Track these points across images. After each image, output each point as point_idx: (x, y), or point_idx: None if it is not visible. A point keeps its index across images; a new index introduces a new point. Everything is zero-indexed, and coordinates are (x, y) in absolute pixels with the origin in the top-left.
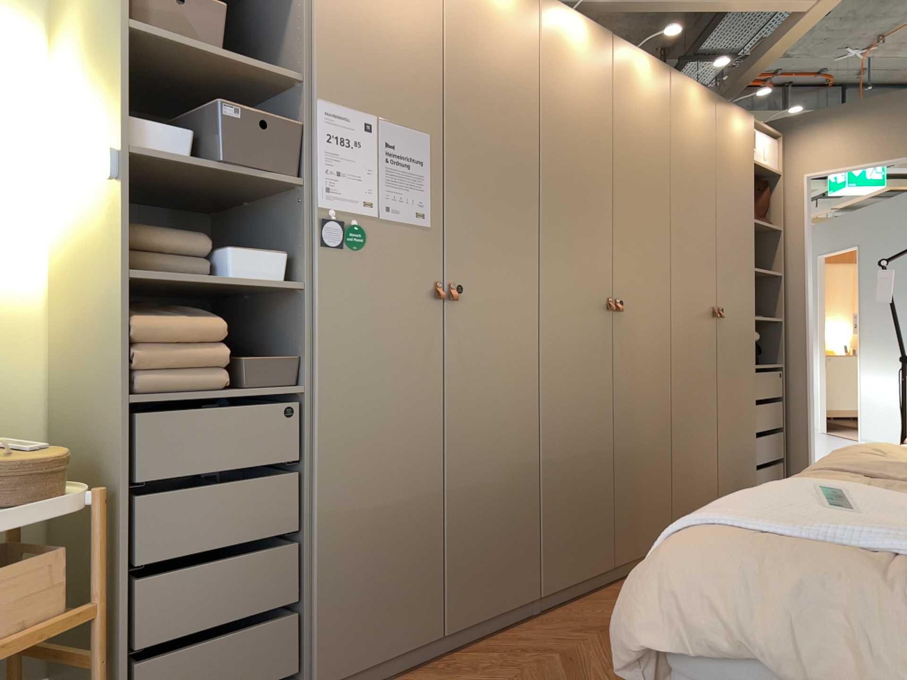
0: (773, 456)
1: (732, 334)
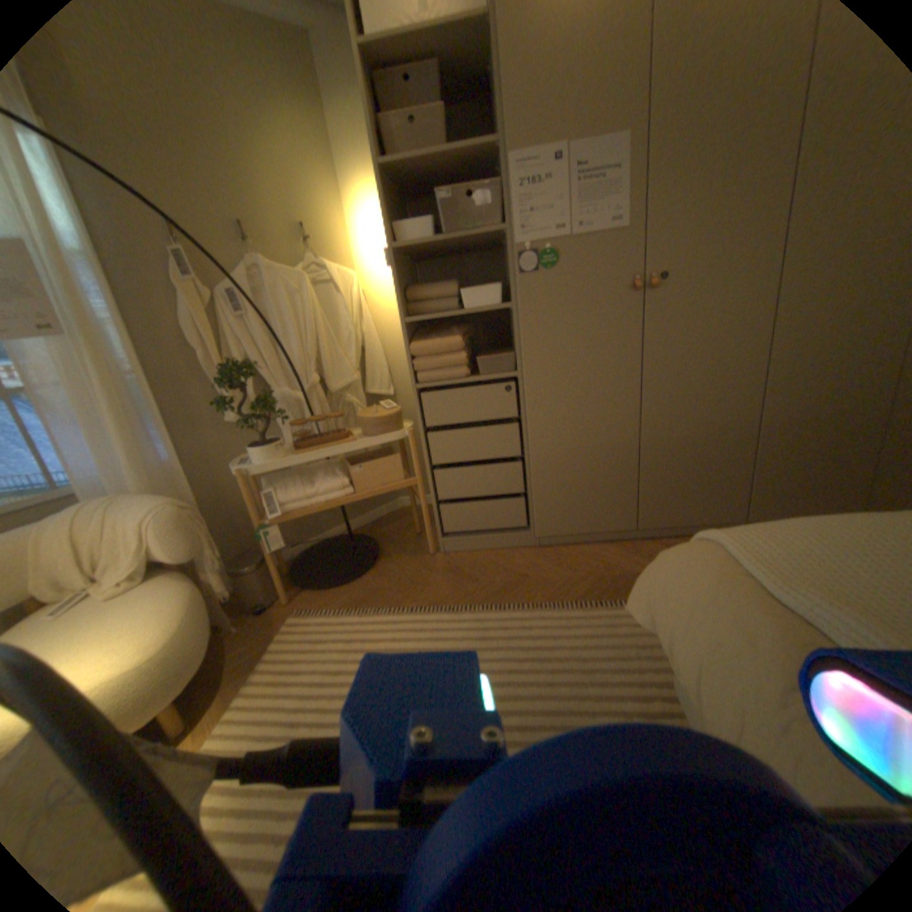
0: None
1: None
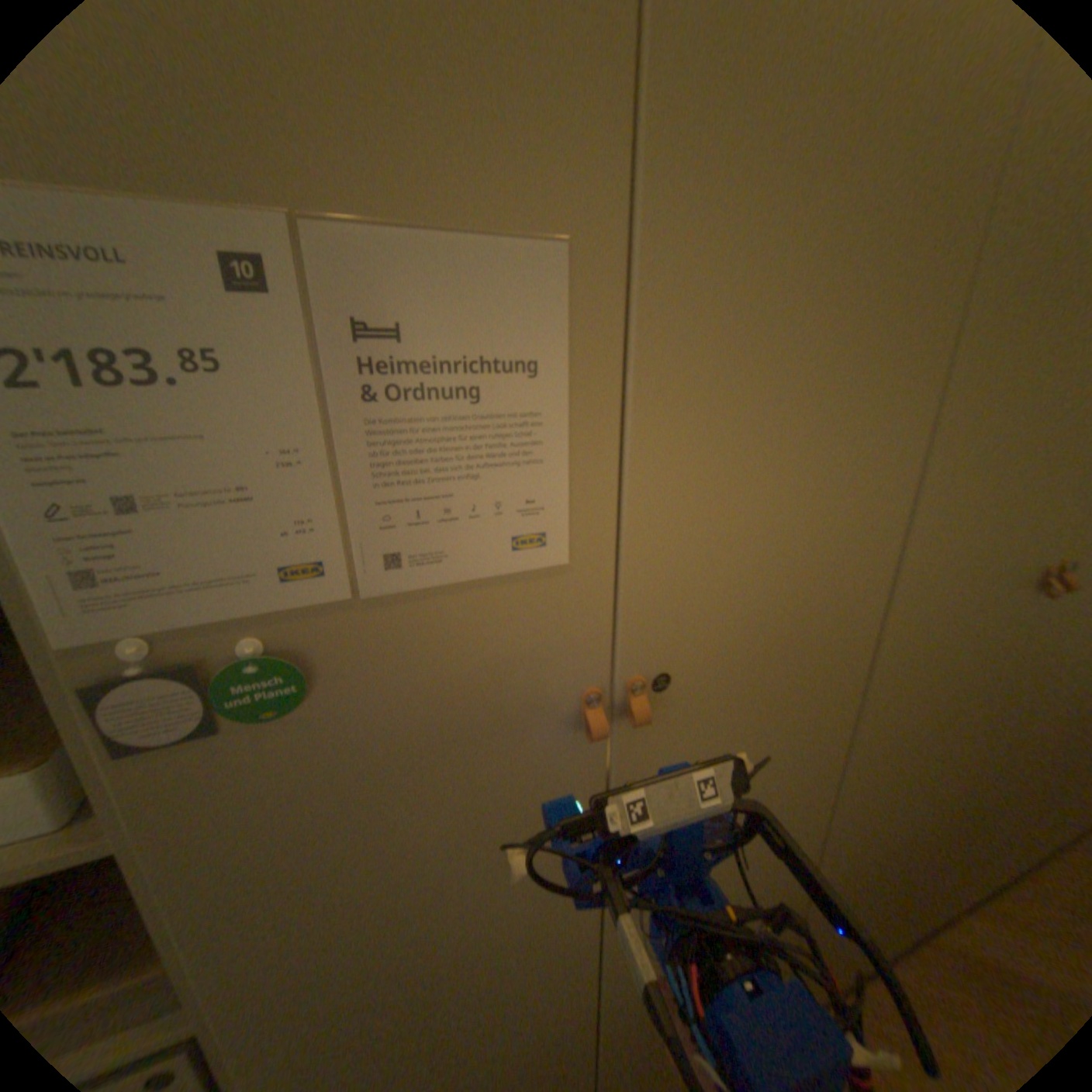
0: None
1: None
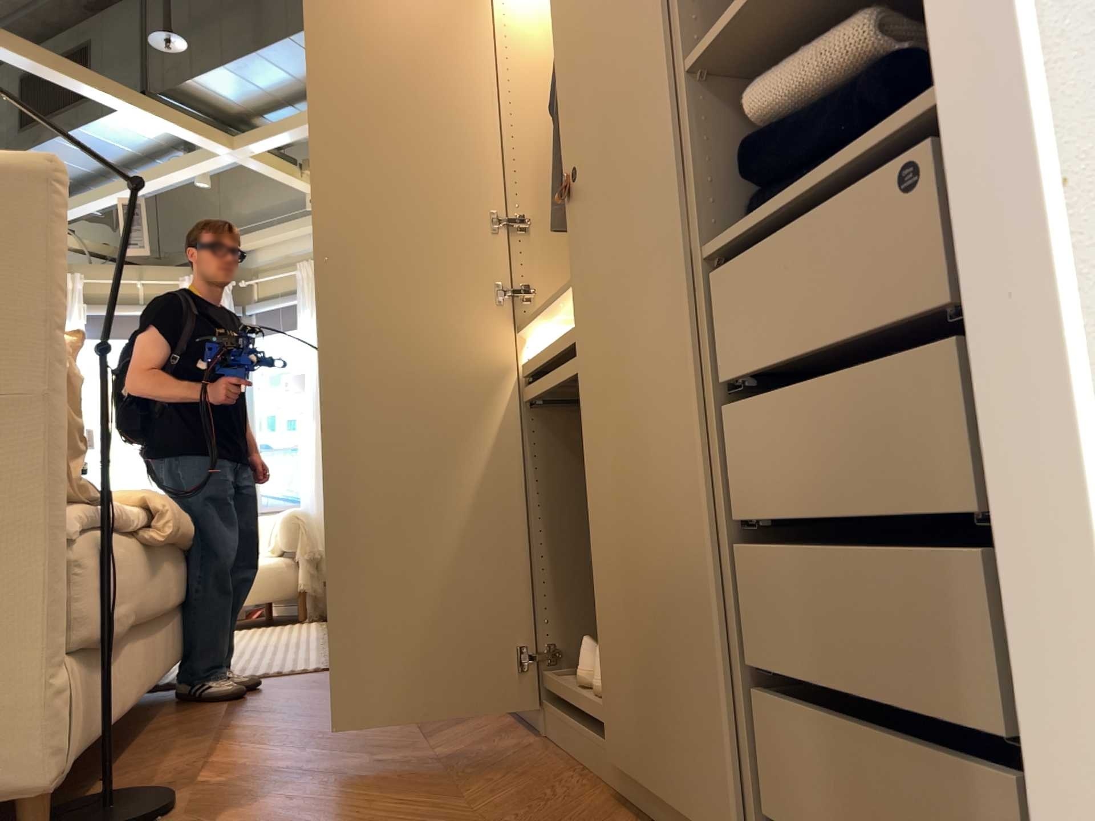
0: (904, 695)
1: (611, 215)
